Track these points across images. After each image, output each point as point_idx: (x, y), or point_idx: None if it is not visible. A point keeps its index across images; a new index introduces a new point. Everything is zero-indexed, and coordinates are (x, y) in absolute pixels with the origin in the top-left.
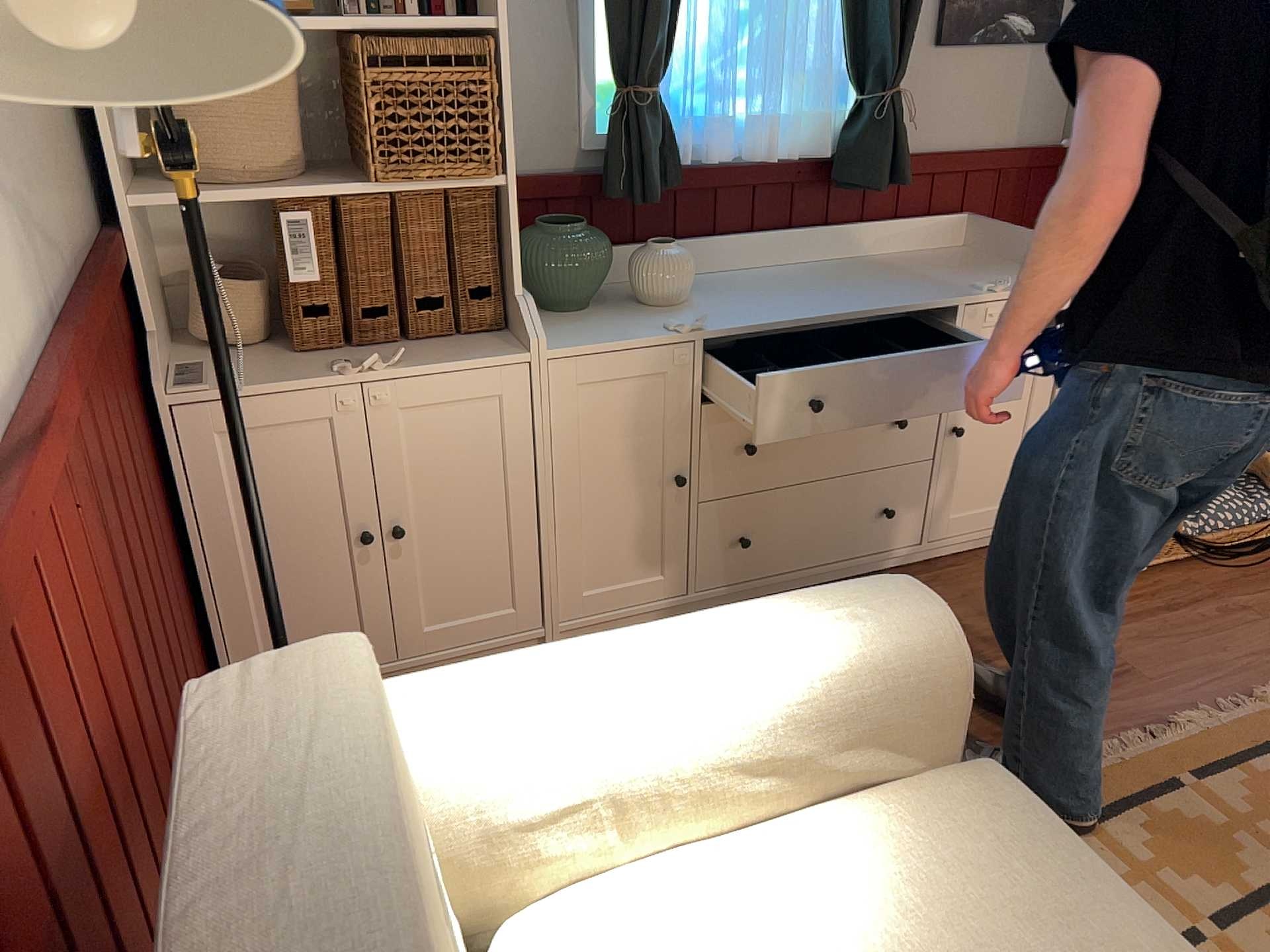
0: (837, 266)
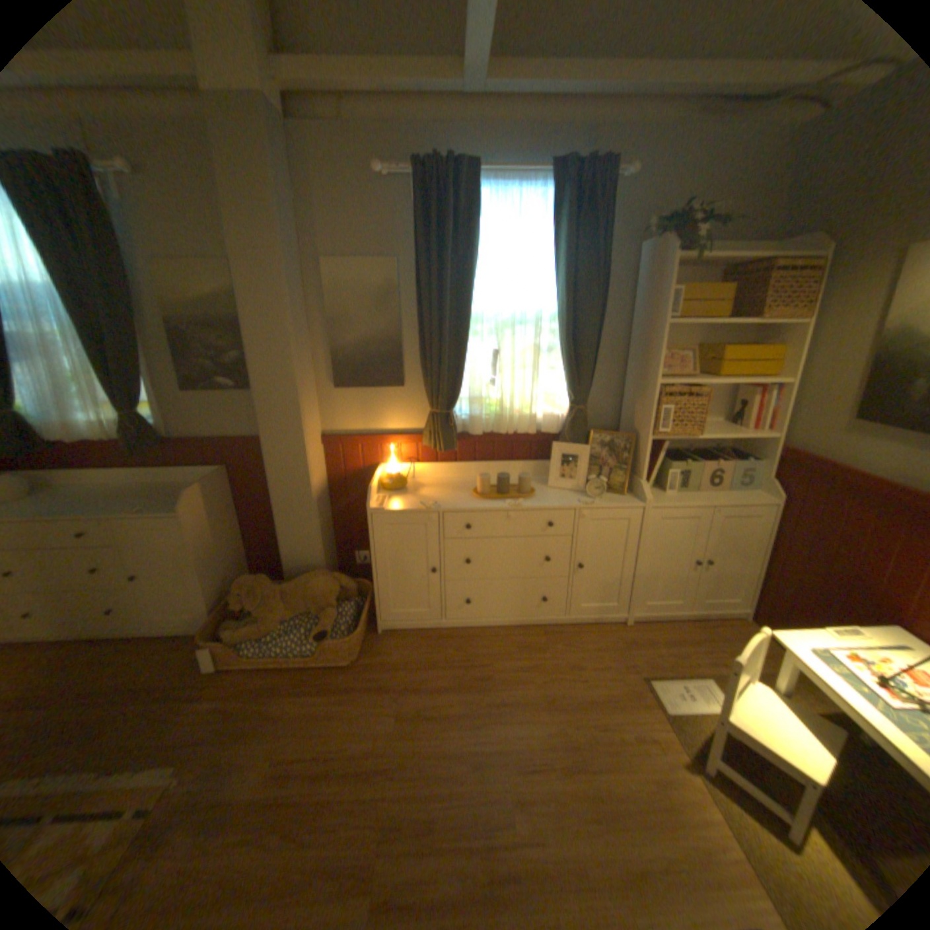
0: (138, 488)
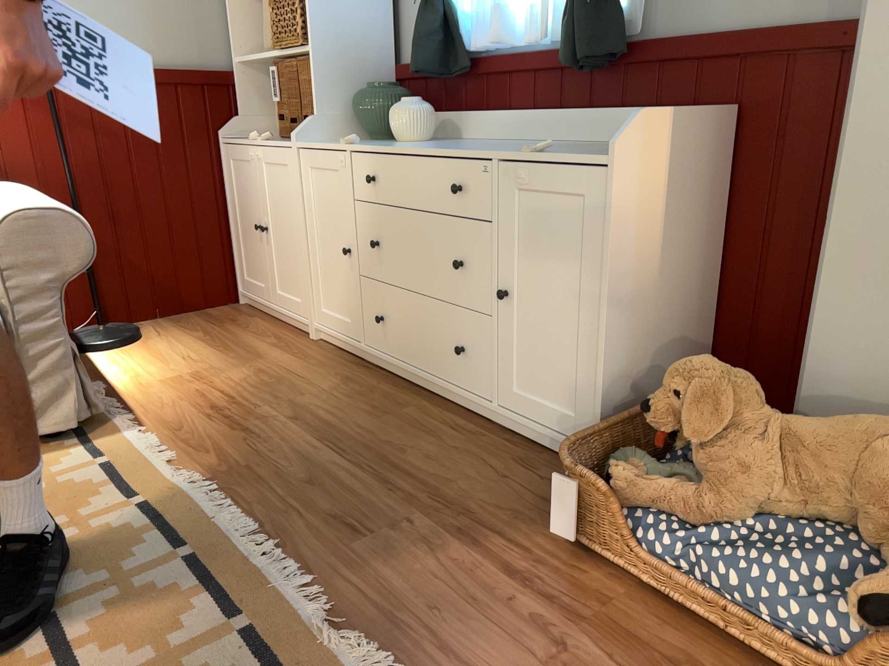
0: (563, 144)
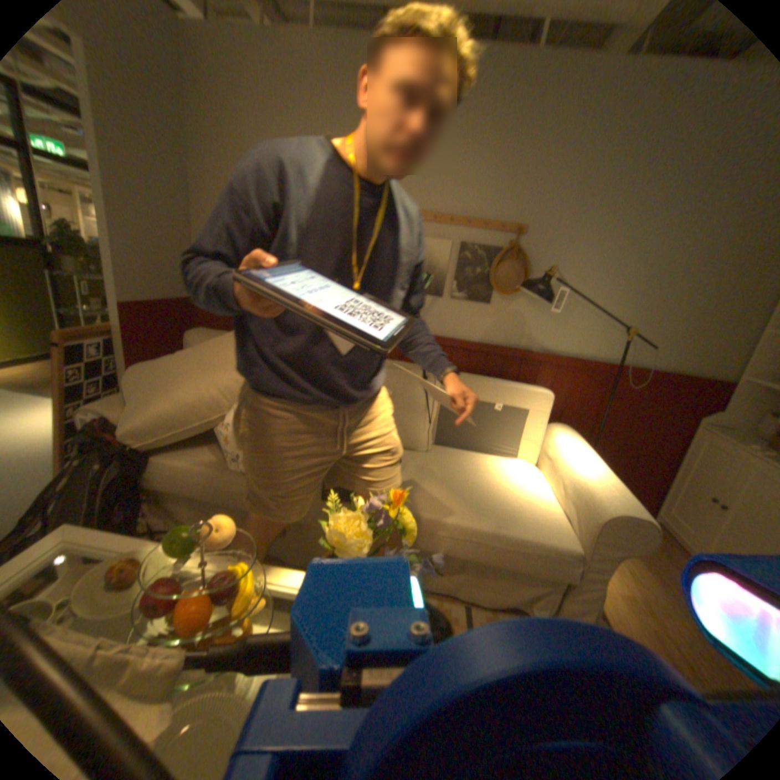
0: None
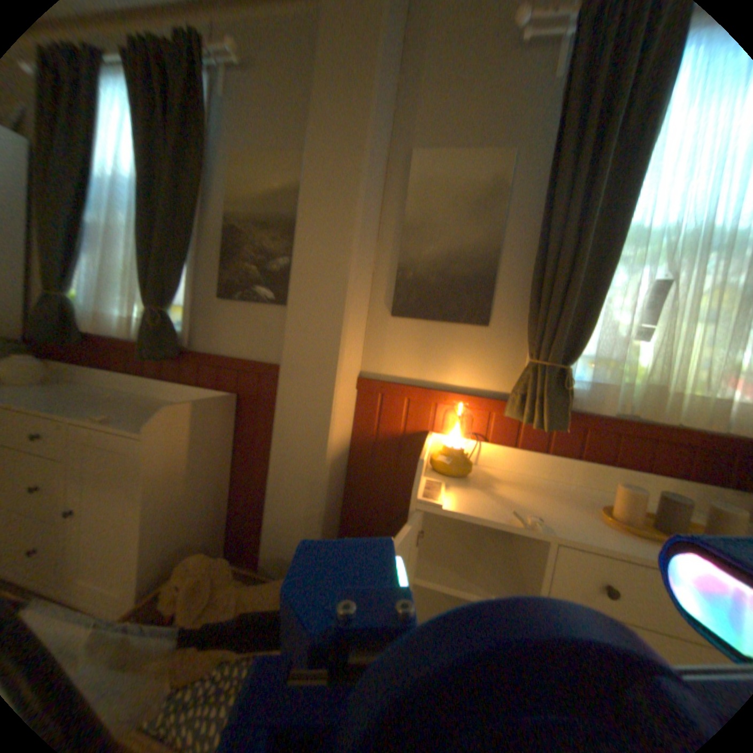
0: (142, 400)
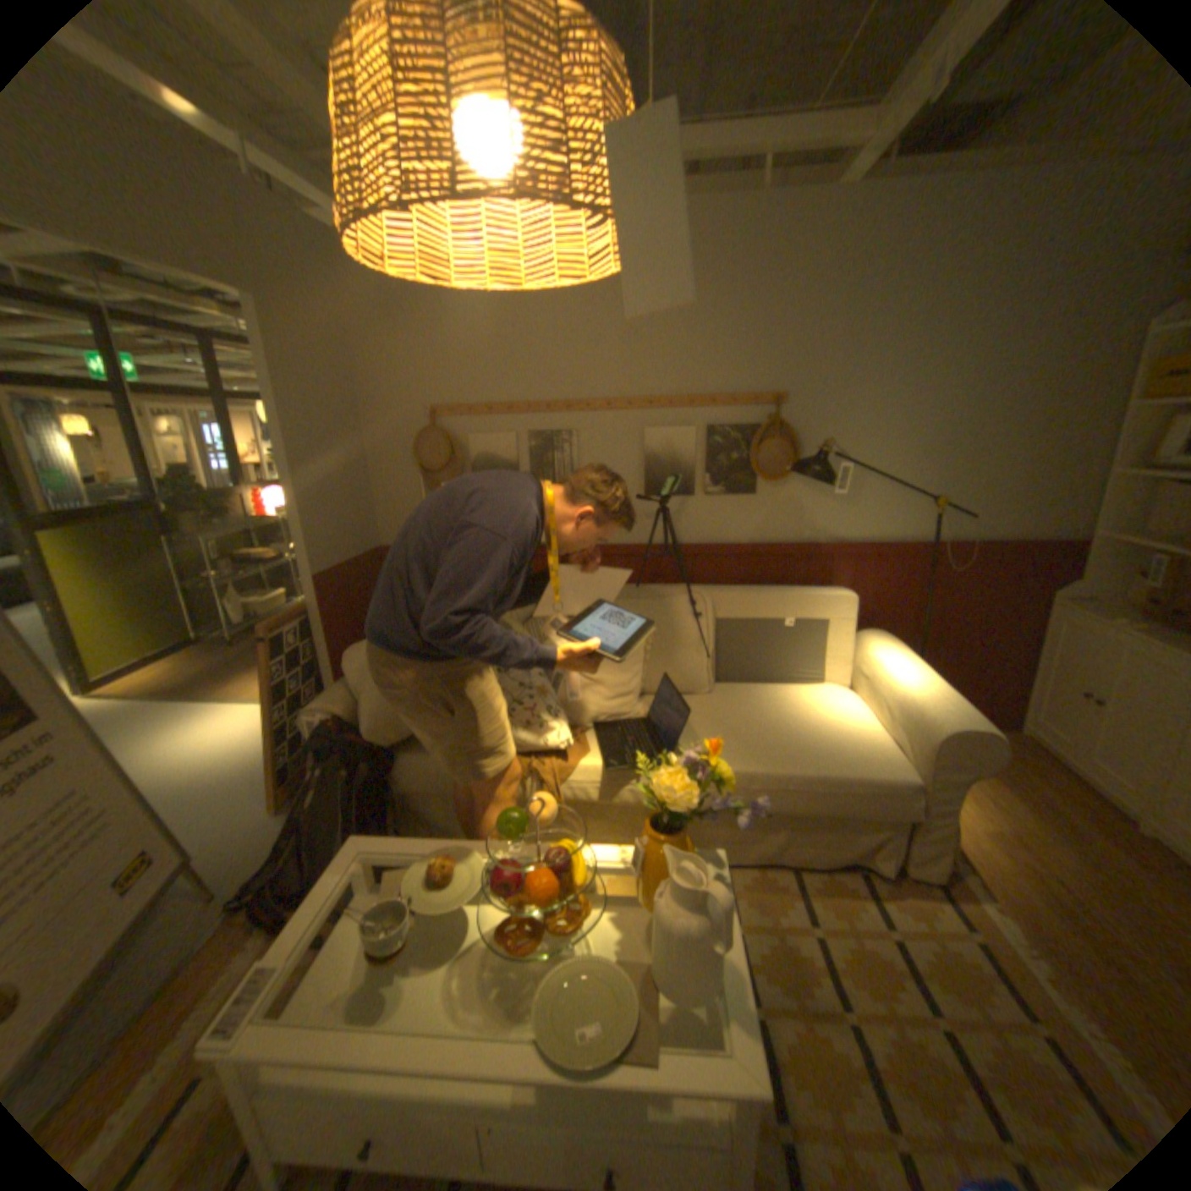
0: None
